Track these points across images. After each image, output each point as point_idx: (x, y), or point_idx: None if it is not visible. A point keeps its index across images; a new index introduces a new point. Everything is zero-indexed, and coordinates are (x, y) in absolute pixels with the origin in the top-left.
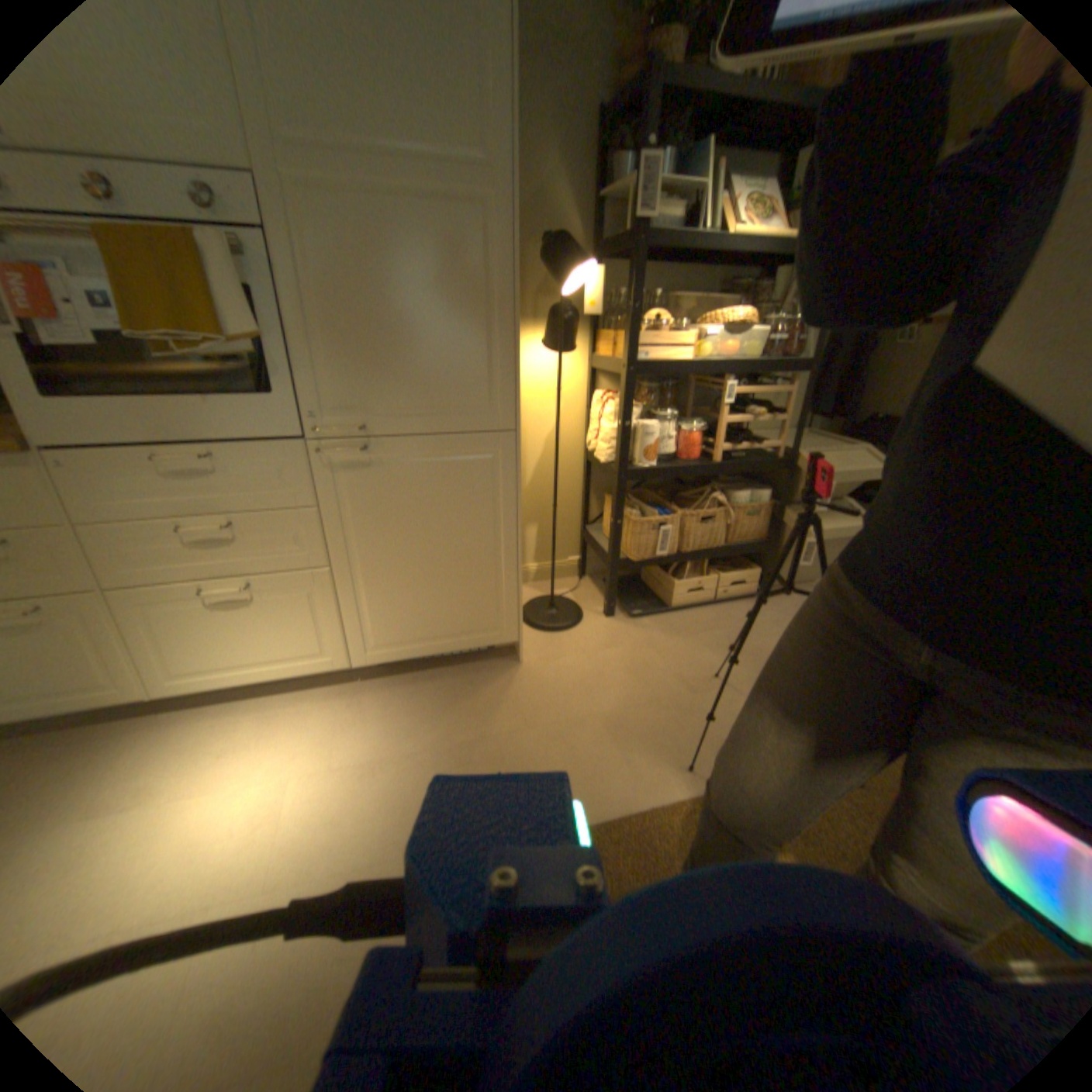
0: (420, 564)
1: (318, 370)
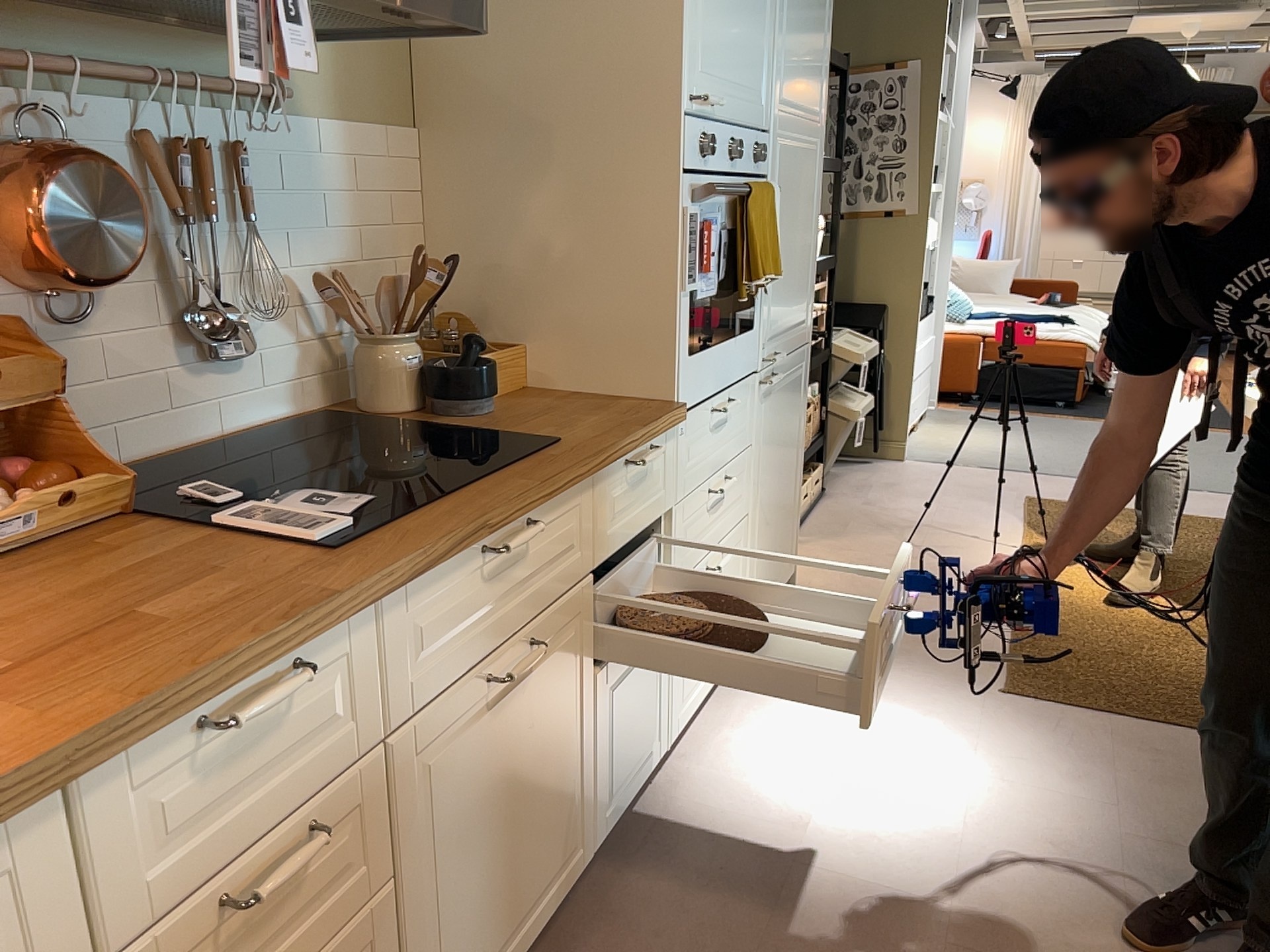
0: (775, 493)
1: (768, 302)
